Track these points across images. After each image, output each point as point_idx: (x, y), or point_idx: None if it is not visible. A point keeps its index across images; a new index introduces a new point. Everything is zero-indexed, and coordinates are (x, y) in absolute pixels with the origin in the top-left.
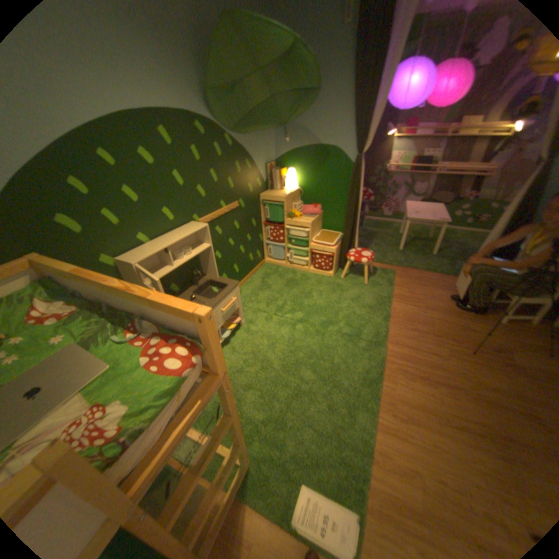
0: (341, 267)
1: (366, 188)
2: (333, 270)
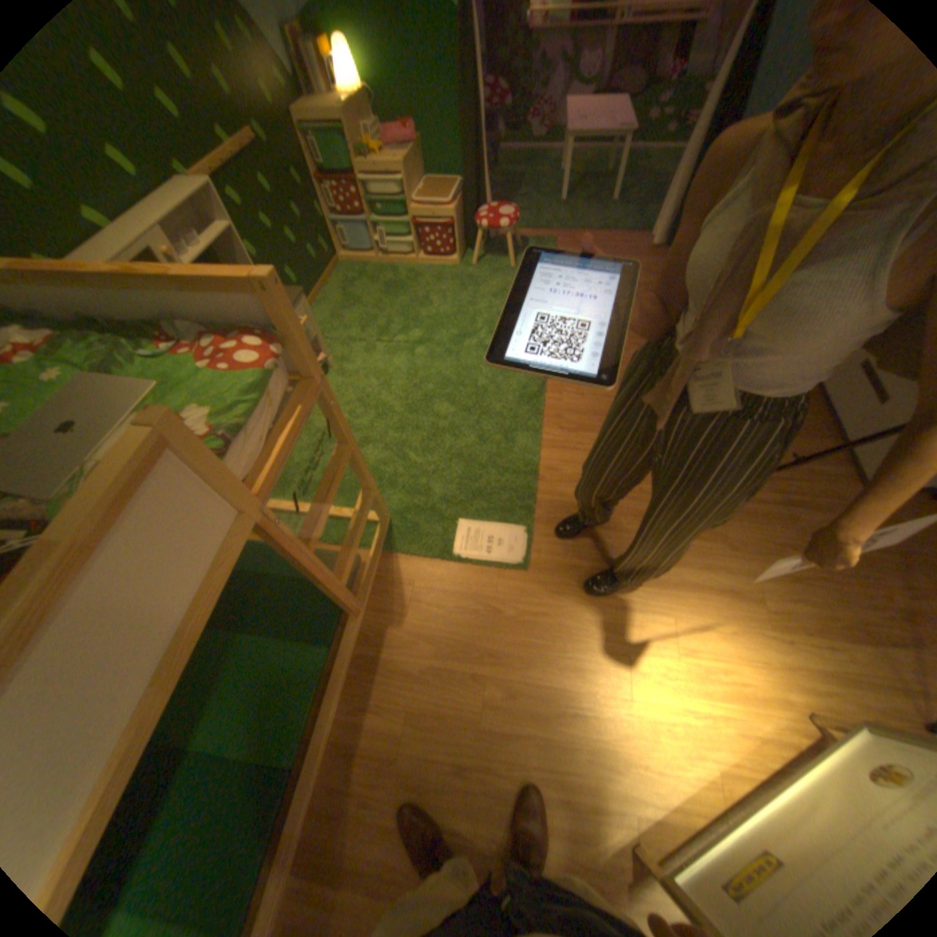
0: (471, 246)
1: (495, 78)
2: (457, 253)
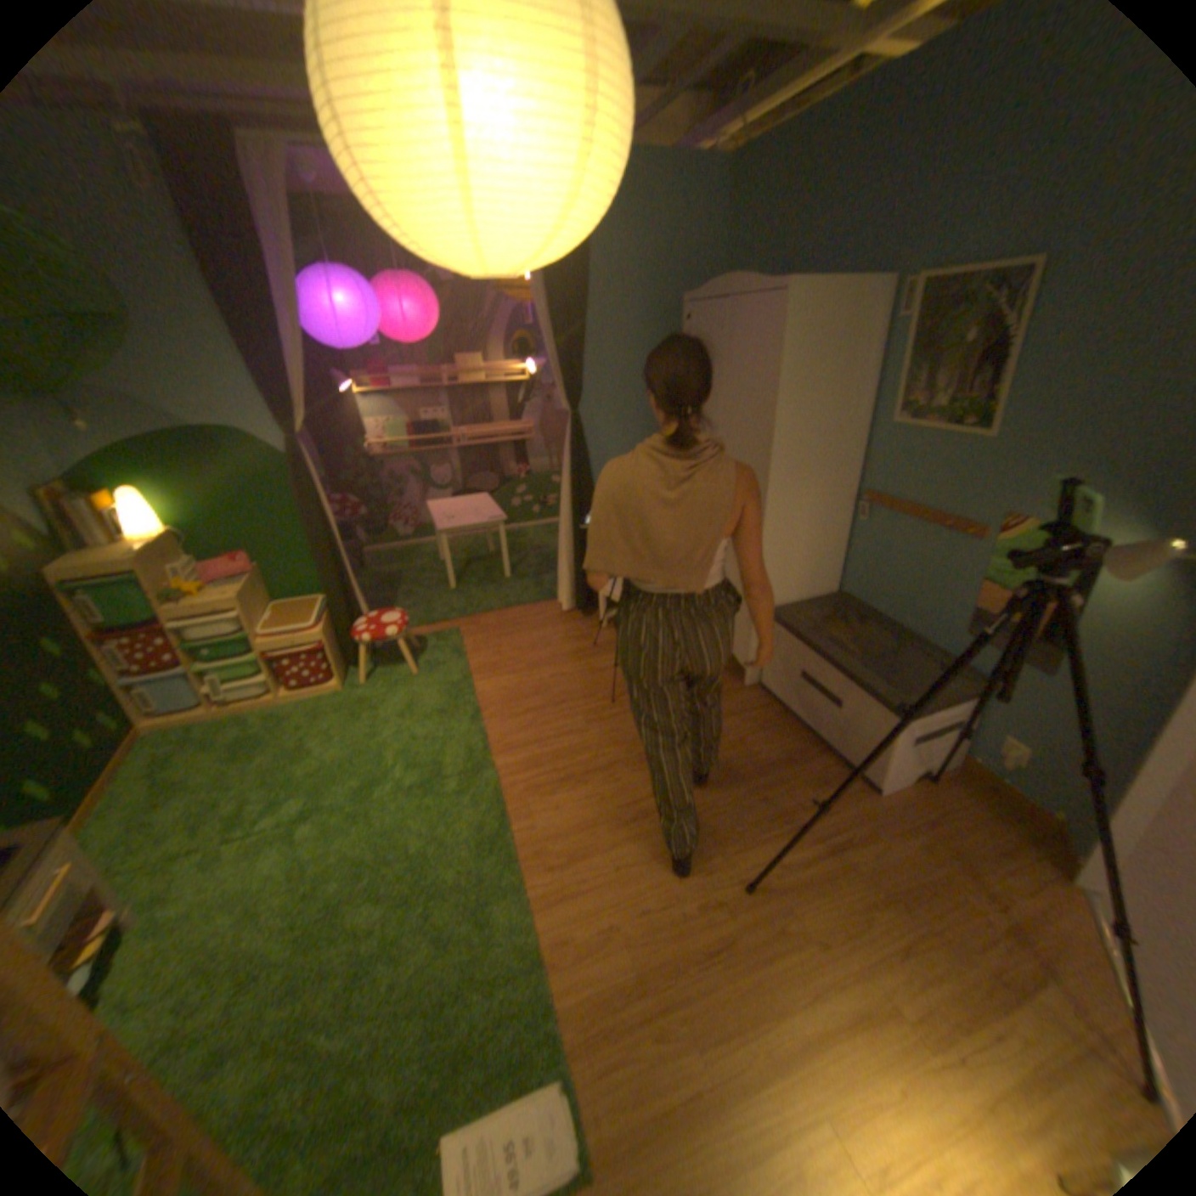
0: (352, 664)
1: (341, 495)
2: (335, 677)
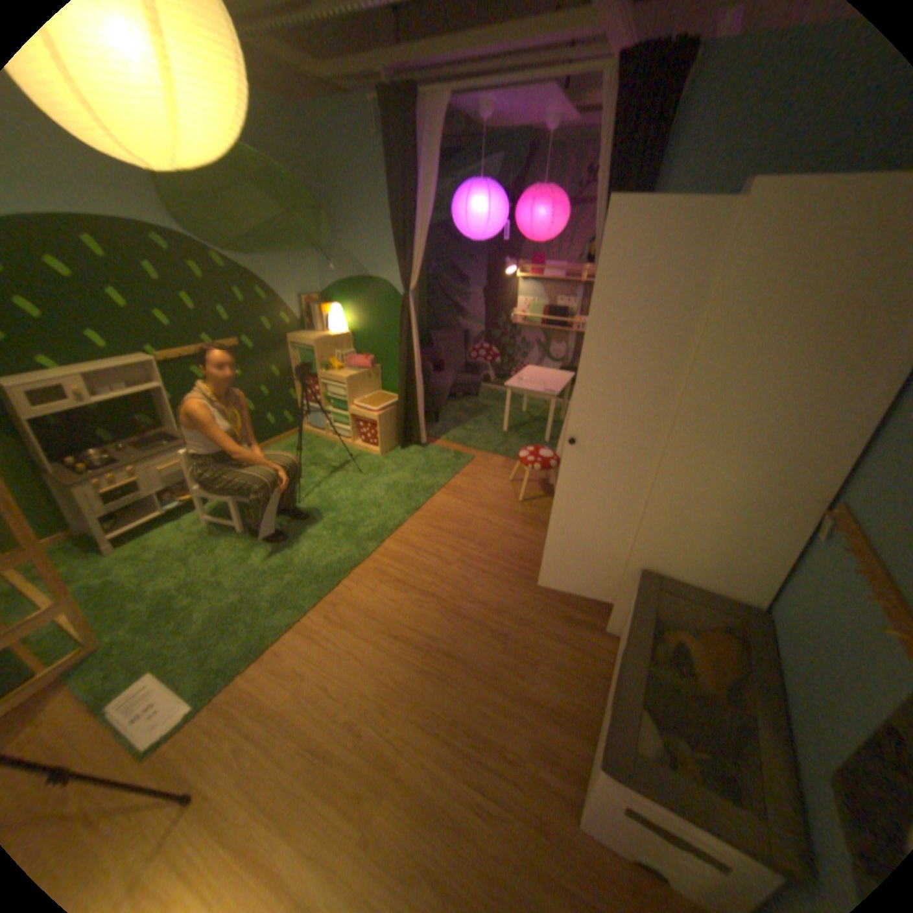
0: (398, 446)
1: (490, 347)
2: (380, 448)
